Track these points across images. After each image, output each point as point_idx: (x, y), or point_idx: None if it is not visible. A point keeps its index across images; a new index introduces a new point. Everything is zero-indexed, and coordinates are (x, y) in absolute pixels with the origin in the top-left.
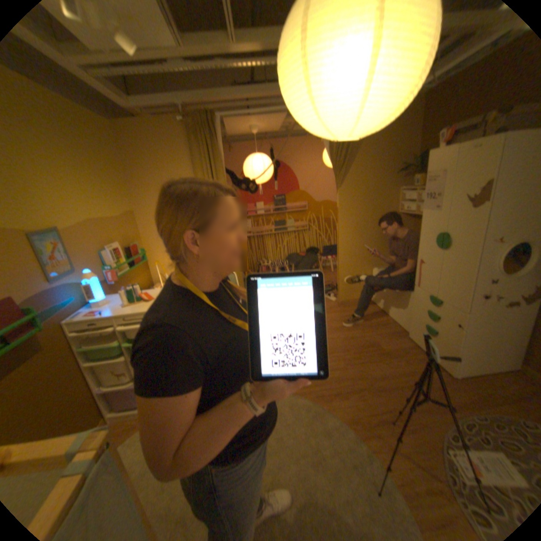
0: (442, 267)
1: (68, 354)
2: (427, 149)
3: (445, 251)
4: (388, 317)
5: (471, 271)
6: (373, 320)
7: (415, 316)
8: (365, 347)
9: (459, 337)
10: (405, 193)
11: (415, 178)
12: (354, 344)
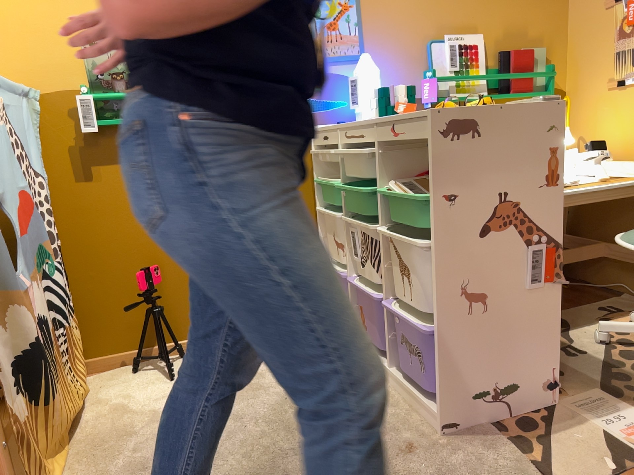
0: None
1: (307, 180)
2: None
3: None
4: None
5: None
6: None
7: None
8: None
9: None
10: None
11: None
12: None
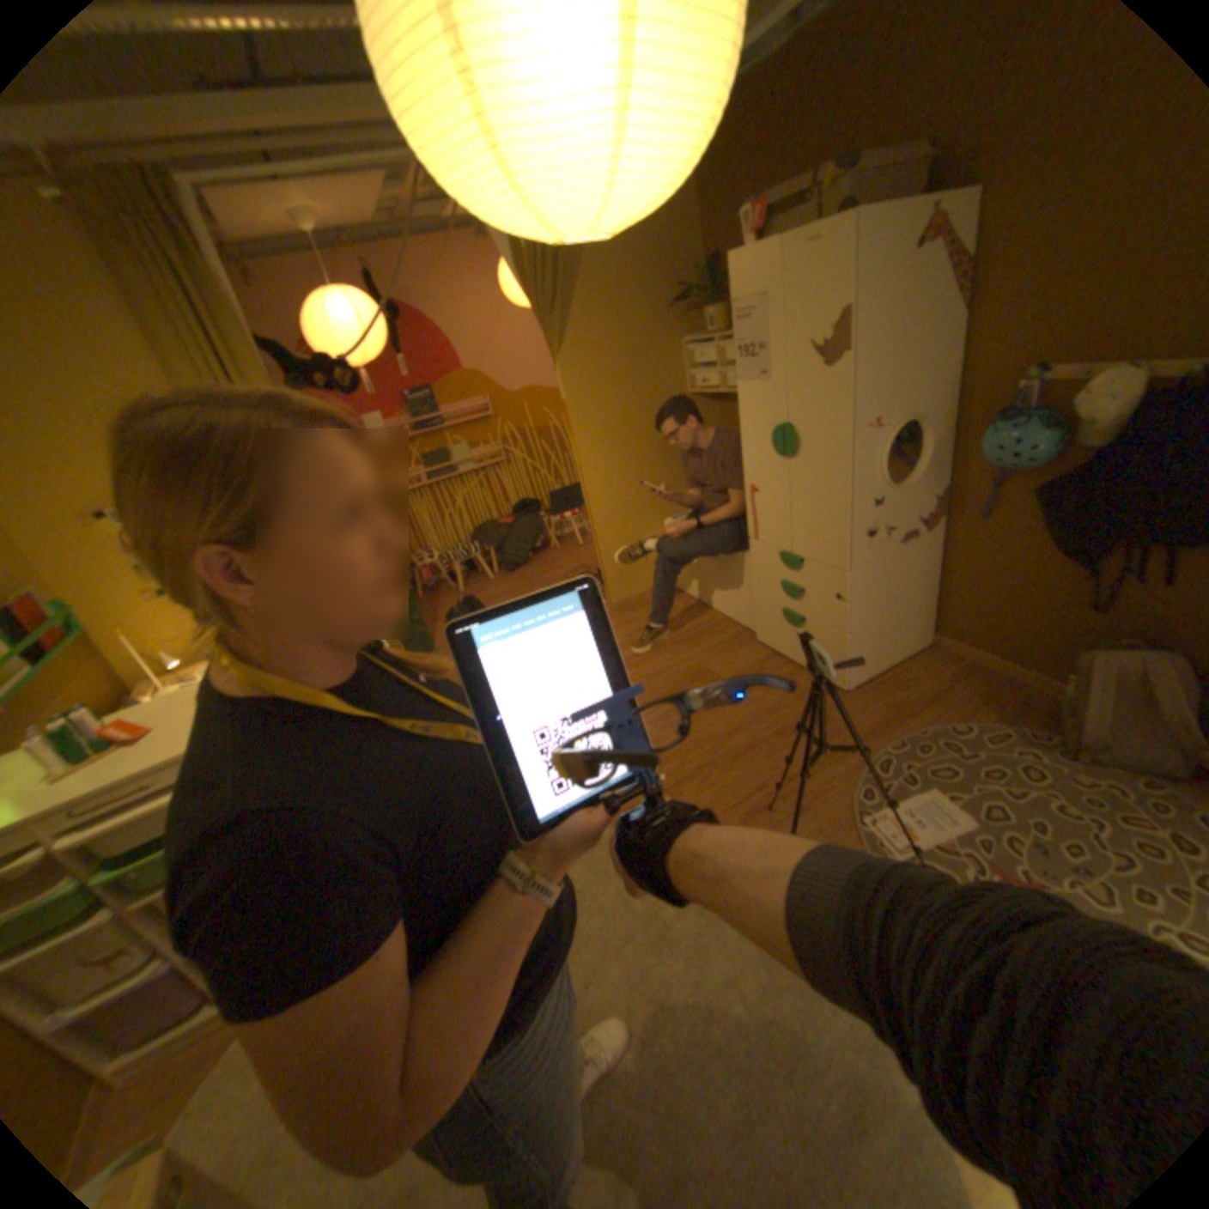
0: (792, 494)
1: None
2: (716, 251)
3: (791, 461)
4: (712, 612)
5: (841, 492)
6: (686, 627)
7: (760, 599)
8: (685, 684)
9: (841, 618)
10: (693, 351)
11: (705, 318)
12: (663, 685)
